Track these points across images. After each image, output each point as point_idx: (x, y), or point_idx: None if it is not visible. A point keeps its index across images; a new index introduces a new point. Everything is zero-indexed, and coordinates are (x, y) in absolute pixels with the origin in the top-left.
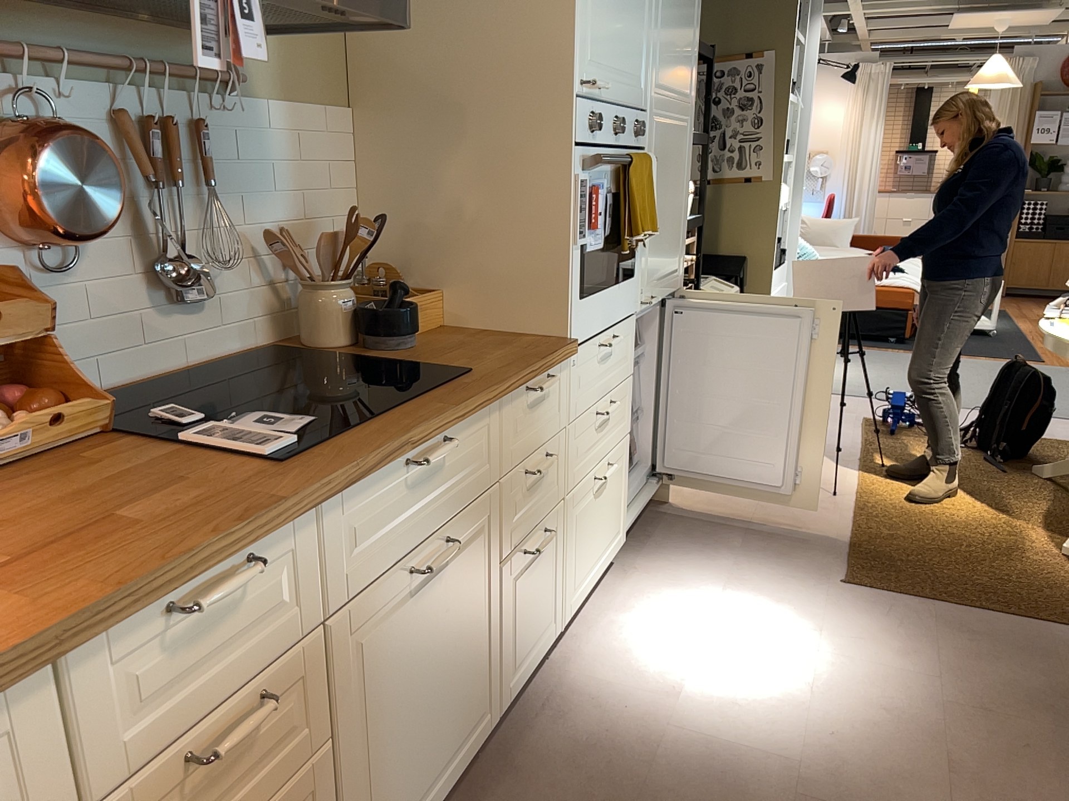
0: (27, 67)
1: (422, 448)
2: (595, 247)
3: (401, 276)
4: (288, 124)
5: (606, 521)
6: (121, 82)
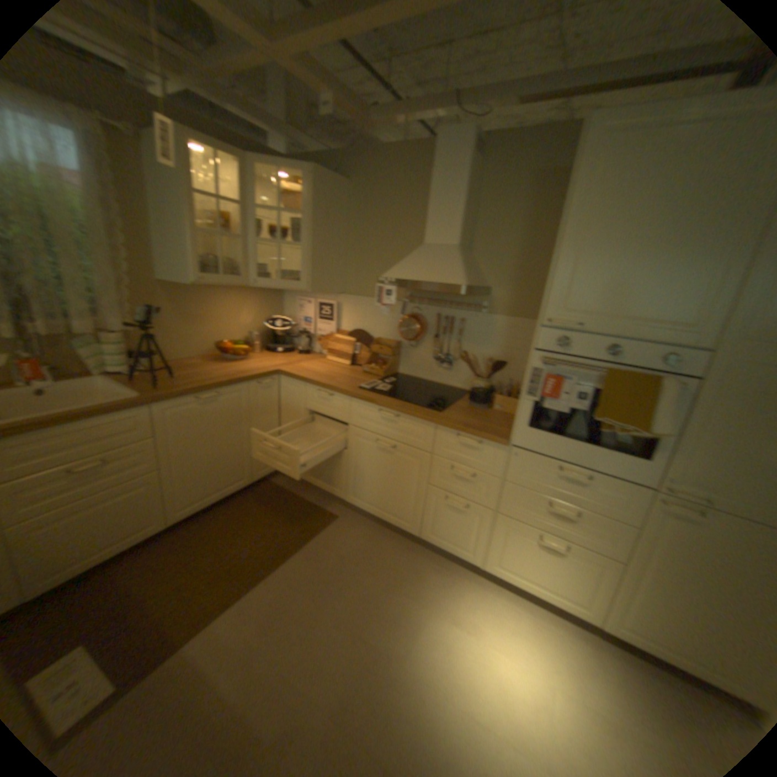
0: (420, 302)
1: (387, 411)
2: (554, 408)
3: (514, 389)
4: (504, 323)
5: (558, 577)
6: (442, 306)
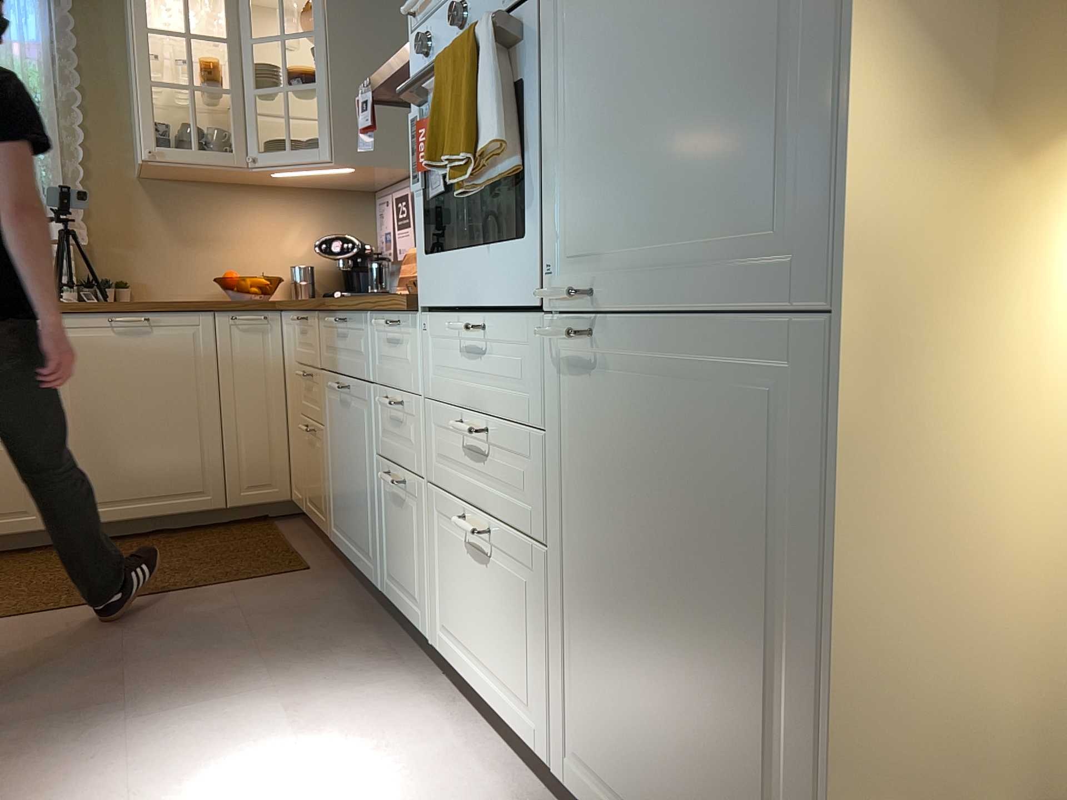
0: None
1: (340, 317)
2: (438, 191)
3: None
4: None
5: (495, 632)
6: None
